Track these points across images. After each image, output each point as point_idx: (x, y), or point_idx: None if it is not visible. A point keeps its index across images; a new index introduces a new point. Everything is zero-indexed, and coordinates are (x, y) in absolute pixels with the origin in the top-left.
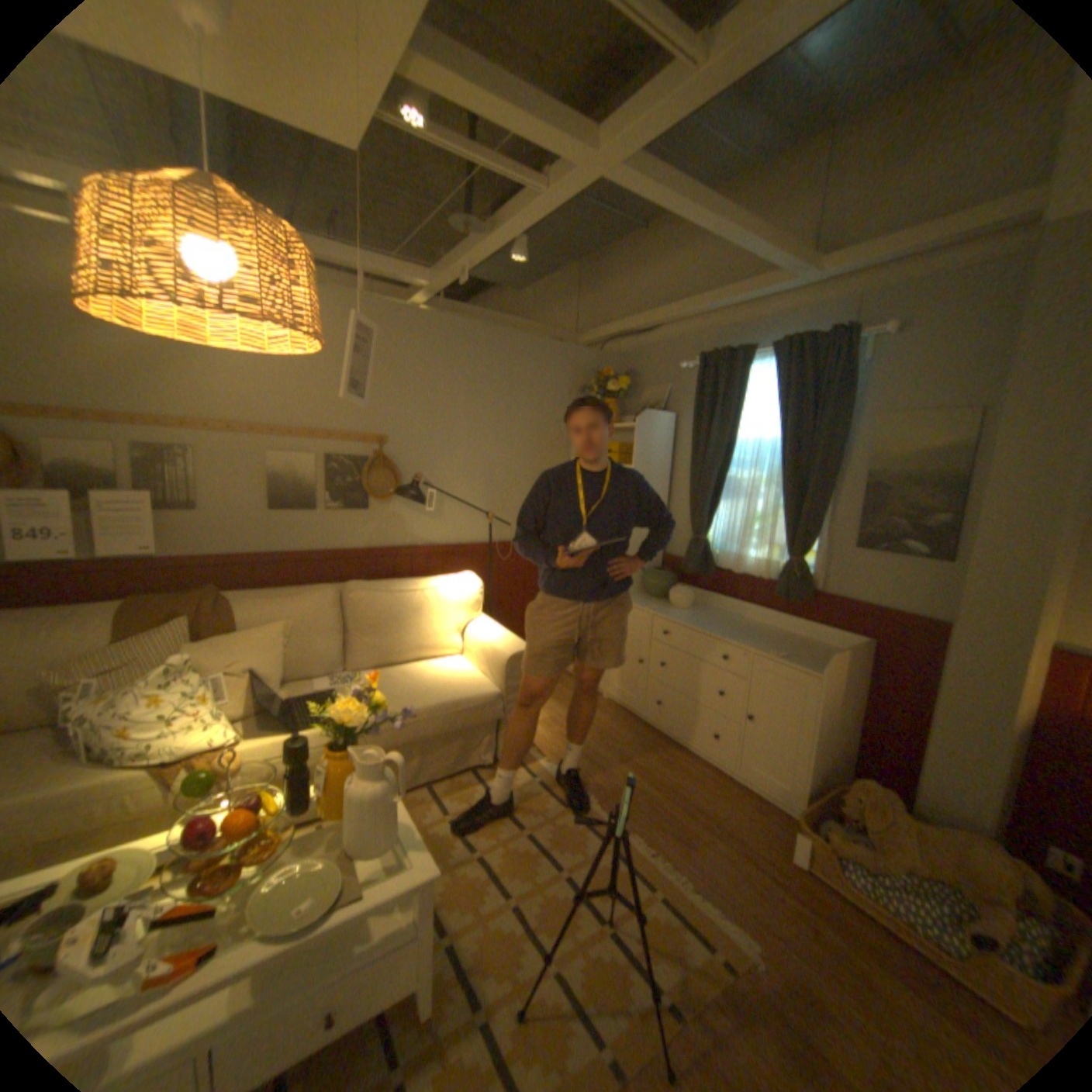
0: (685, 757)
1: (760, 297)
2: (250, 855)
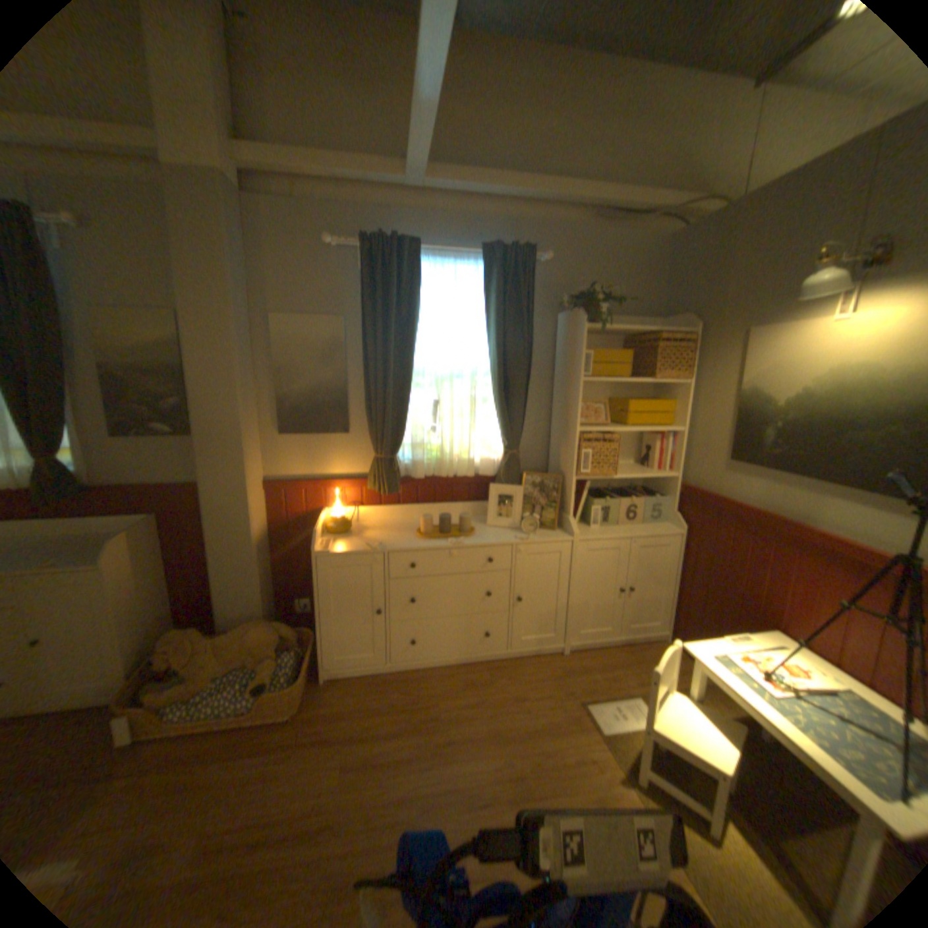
0: None
1: None
2: None
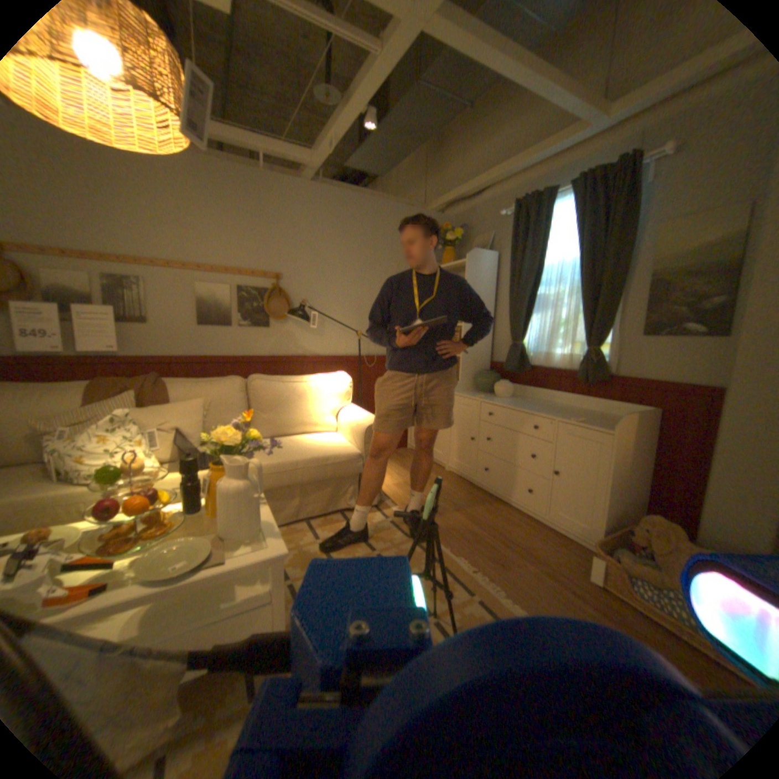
0: (507, 509)
1: (563, 149)
2: (148, 531)
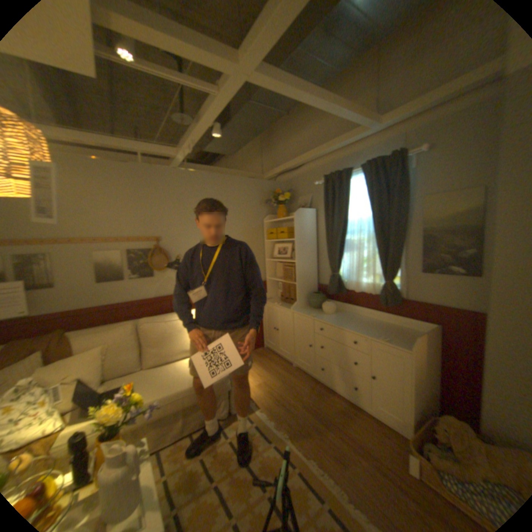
0: (341, 401)
1: (352, 142)
2: None
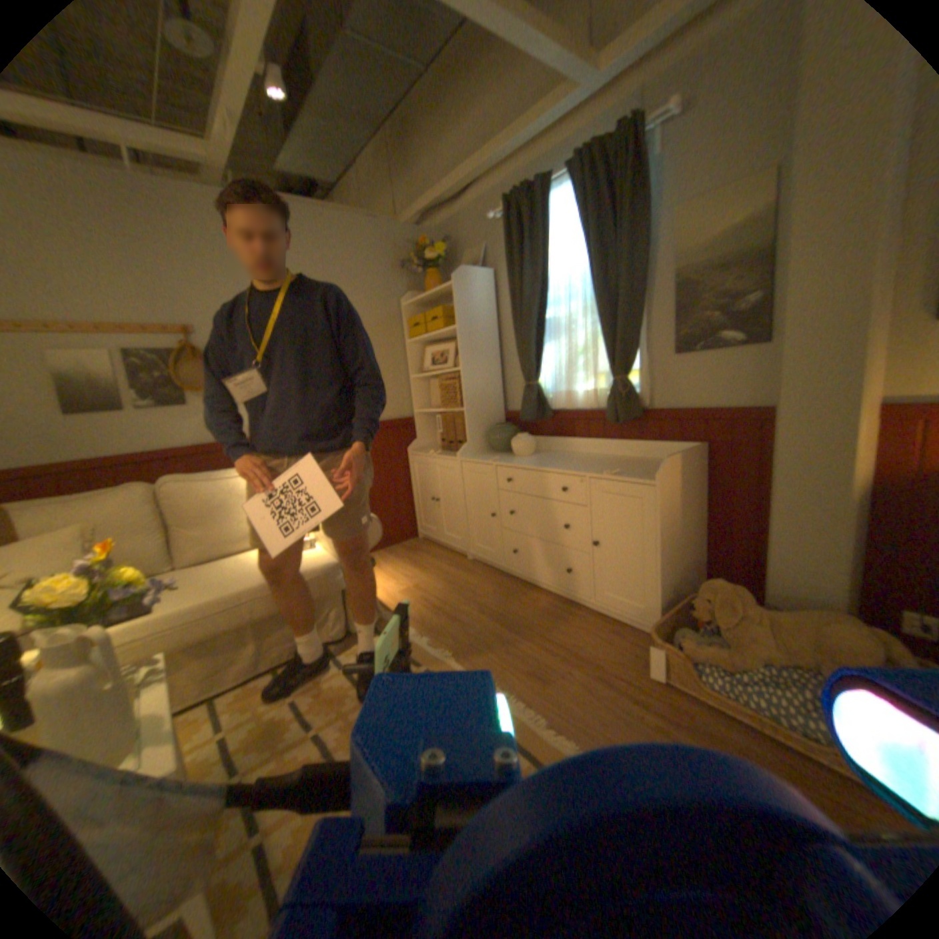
0: (545, 597)
1: (552, 123)
2: None
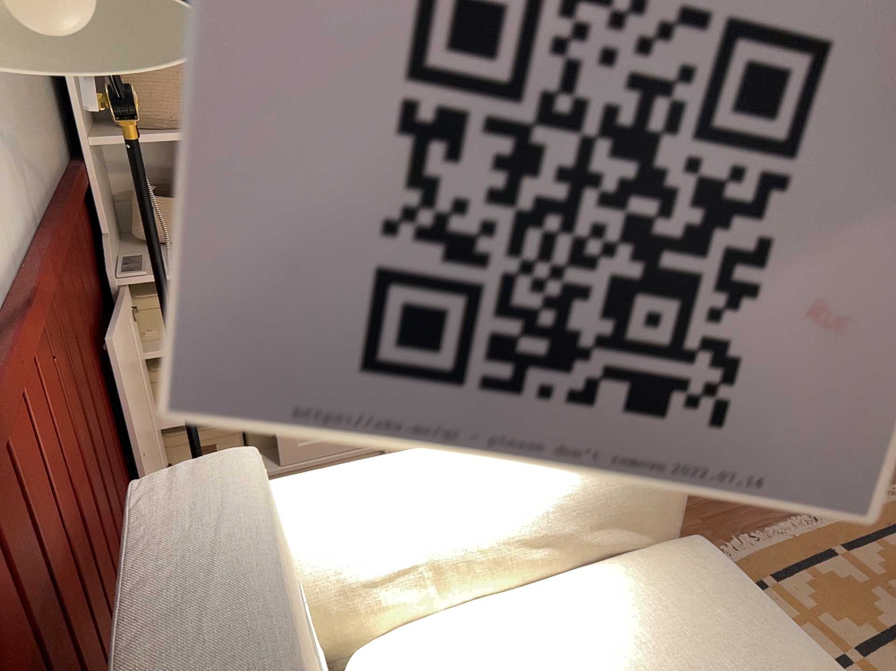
0: None
1: None
2: None
